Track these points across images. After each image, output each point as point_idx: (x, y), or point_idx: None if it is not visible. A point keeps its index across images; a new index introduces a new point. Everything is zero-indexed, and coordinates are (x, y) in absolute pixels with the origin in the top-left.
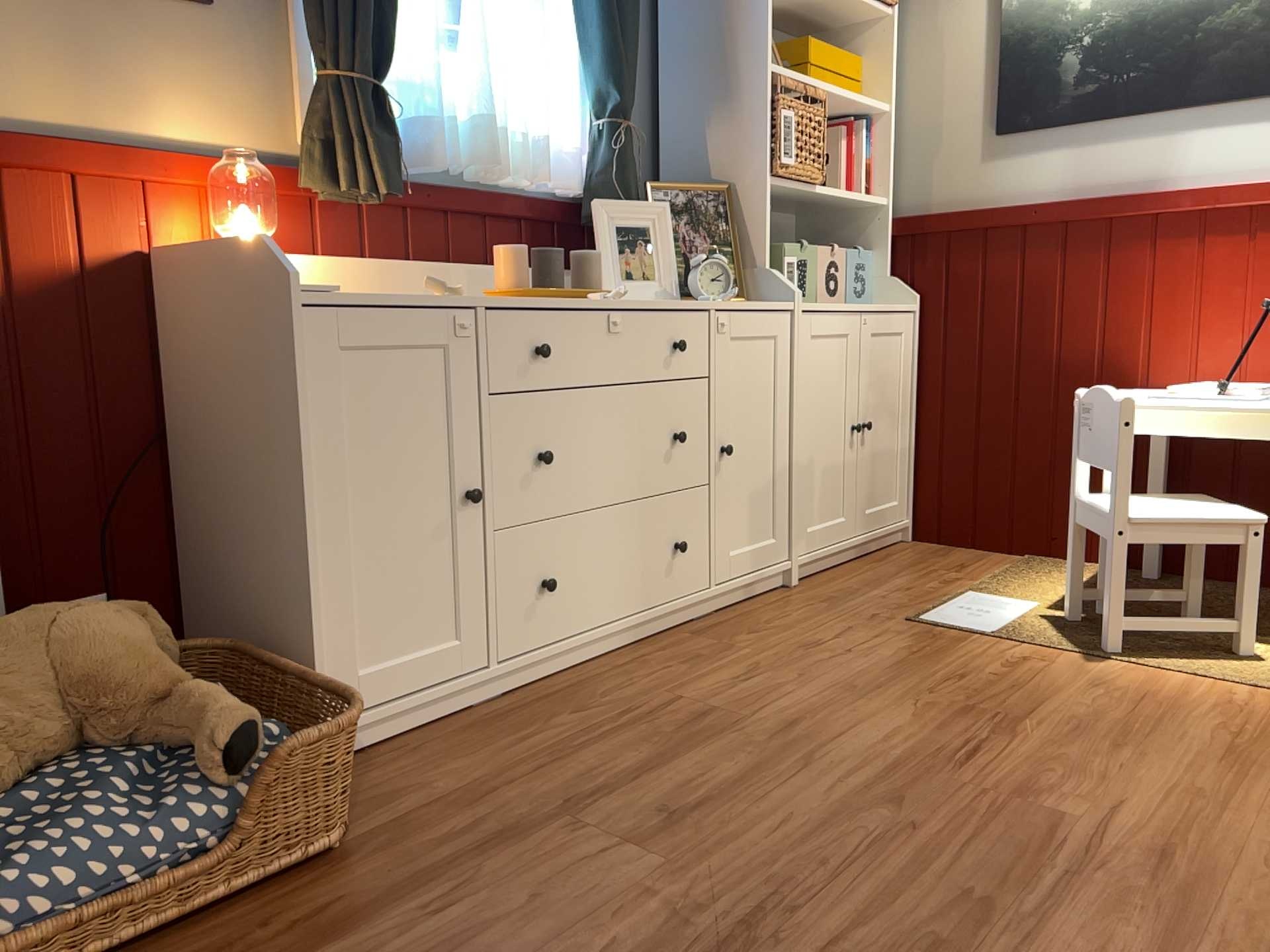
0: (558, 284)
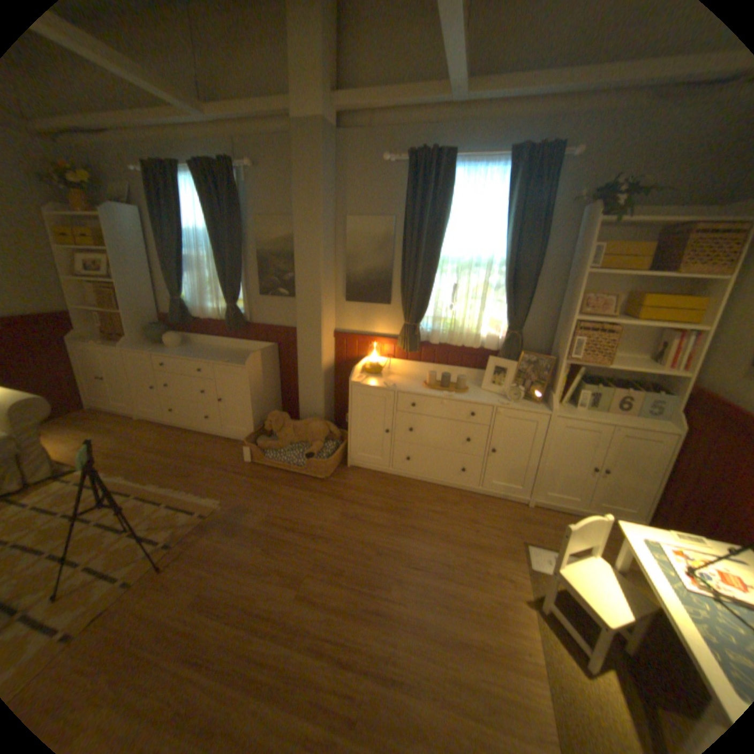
0: (445, 385)
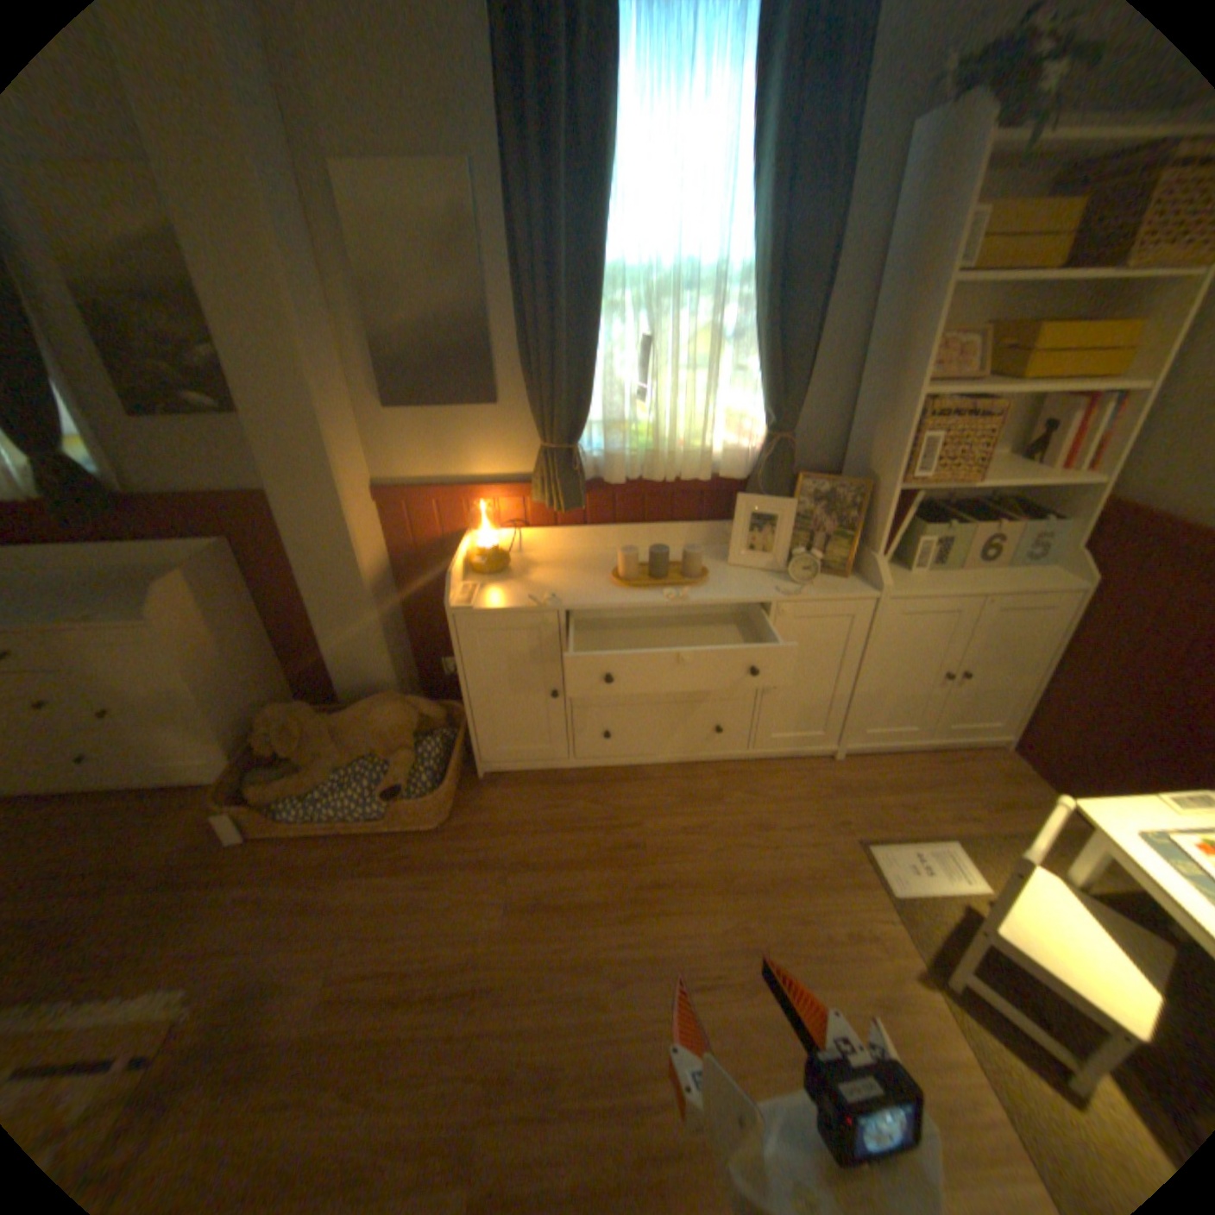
0: (660, 572)
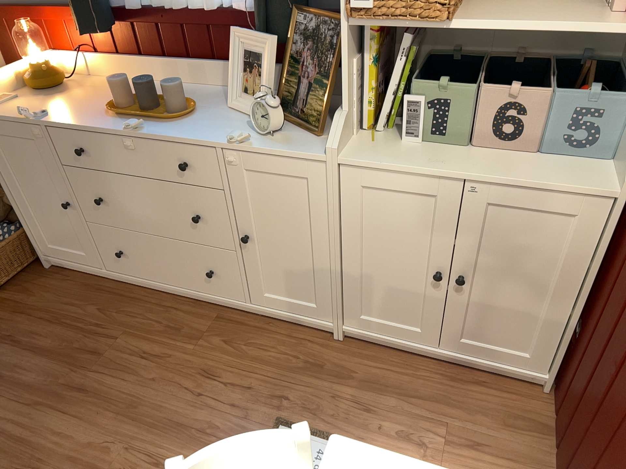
0: (149, 105)
